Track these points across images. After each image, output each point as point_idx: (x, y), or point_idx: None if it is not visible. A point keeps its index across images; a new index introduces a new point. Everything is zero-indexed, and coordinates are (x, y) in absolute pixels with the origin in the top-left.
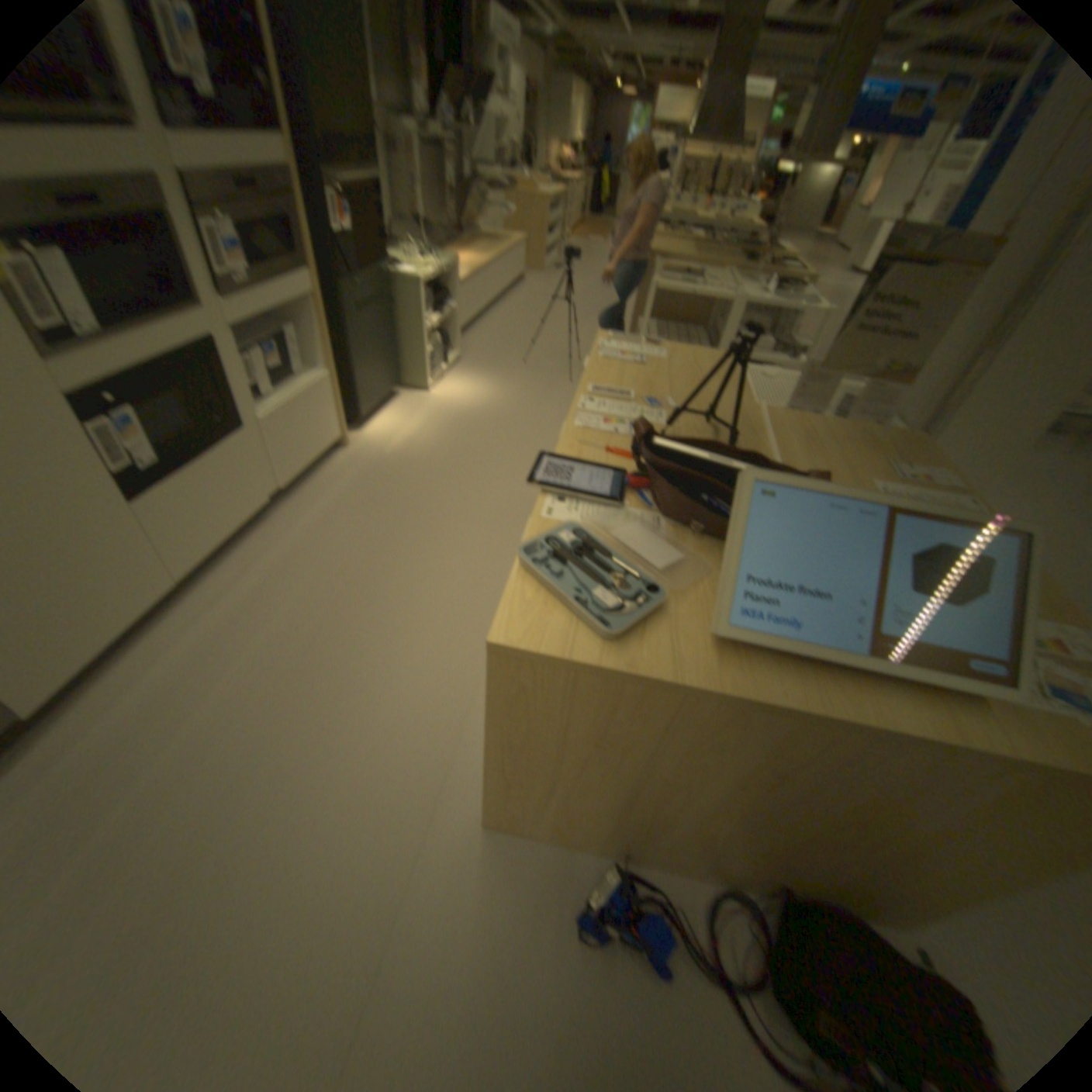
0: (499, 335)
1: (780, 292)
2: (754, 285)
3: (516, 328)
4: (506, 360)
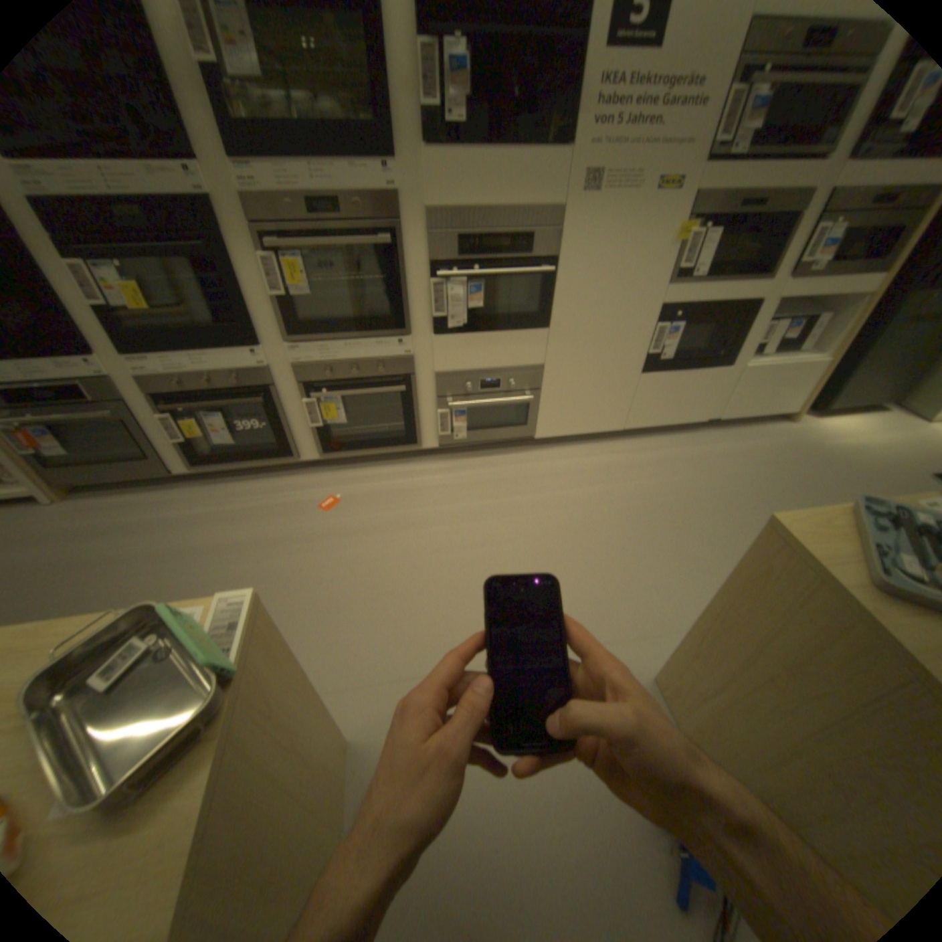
0: None
1: None
2: None
3: None
4: None
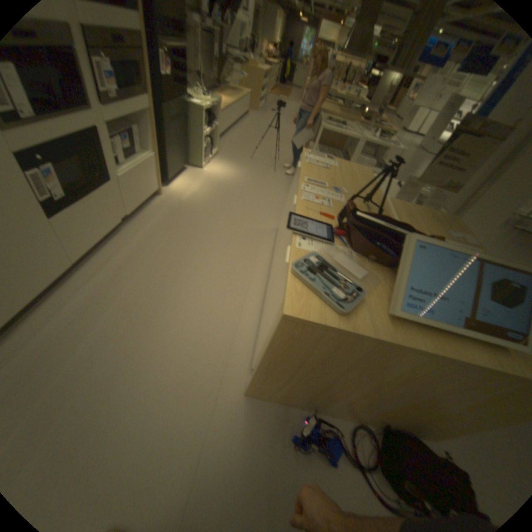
0: (239, 145)
1: (381, 139)
2: (369, 134)
3: (247, 142)
4: (243, 158)
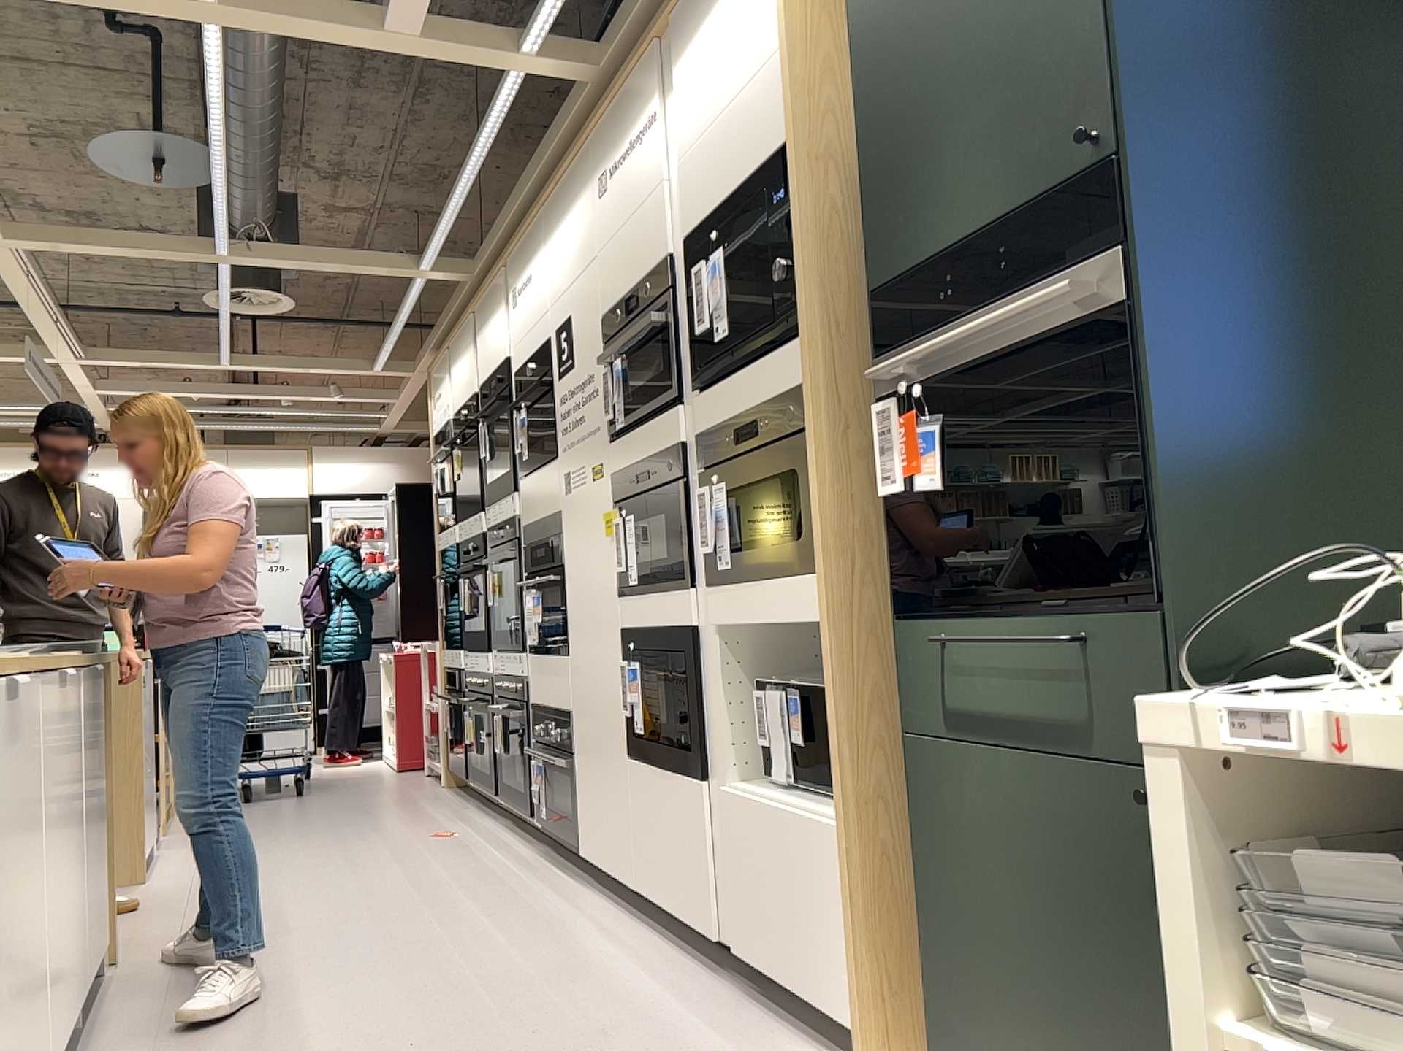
0: None
1: None
2: None
3: None
4: None
